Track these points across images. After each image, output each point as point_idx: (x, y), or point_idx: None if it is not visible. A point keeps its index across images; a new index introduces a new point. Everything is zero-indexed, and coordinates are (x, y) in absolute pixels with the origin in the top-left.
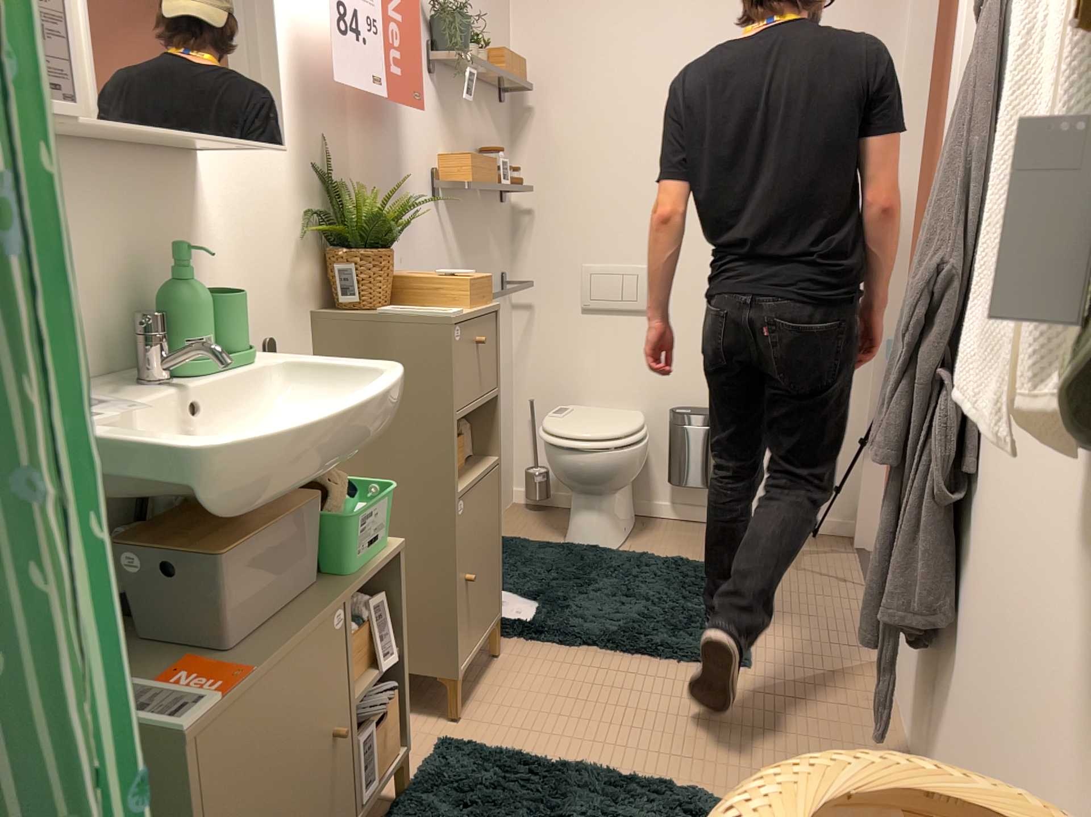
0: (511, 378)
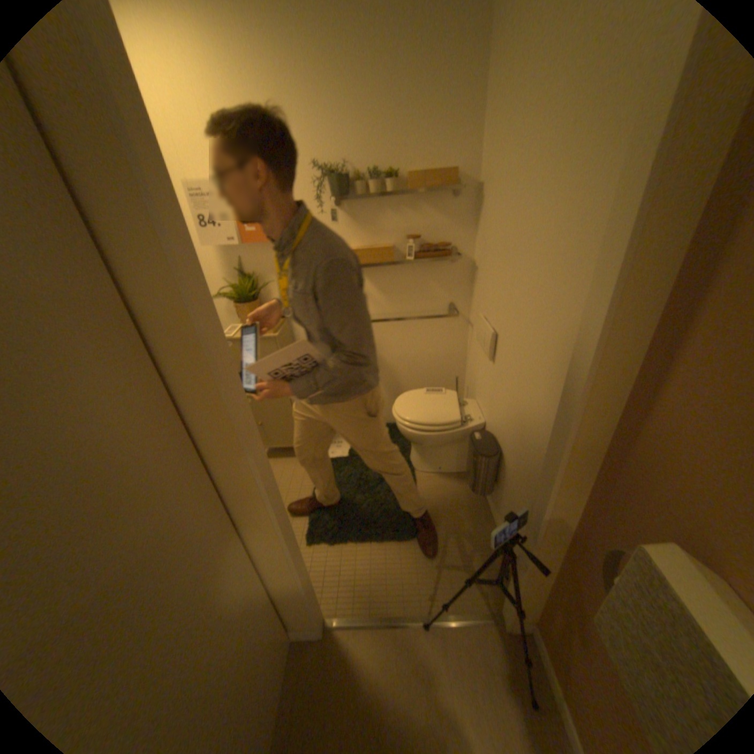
0: (459, 358)
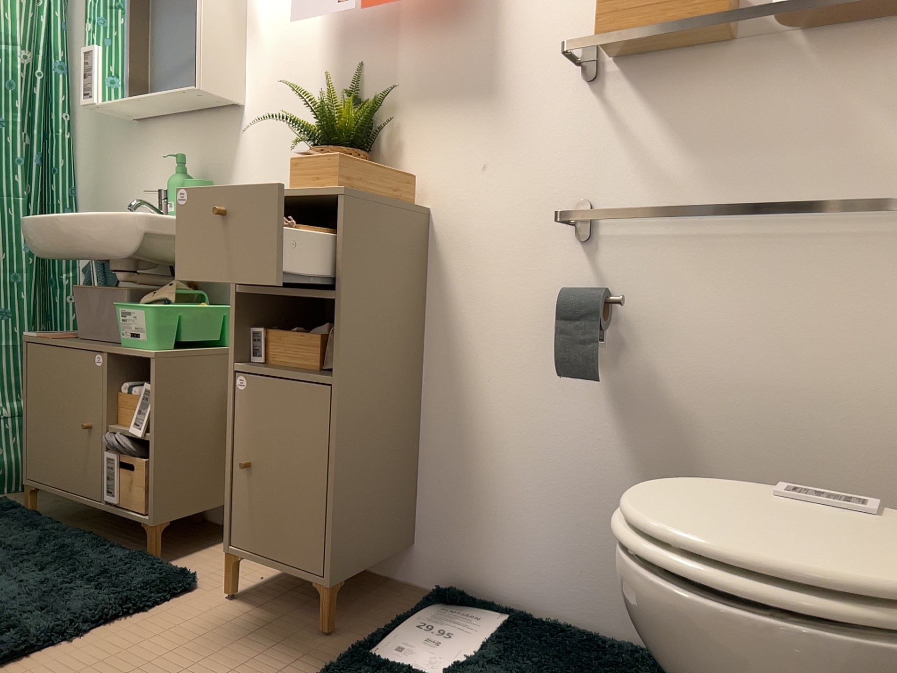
0: None
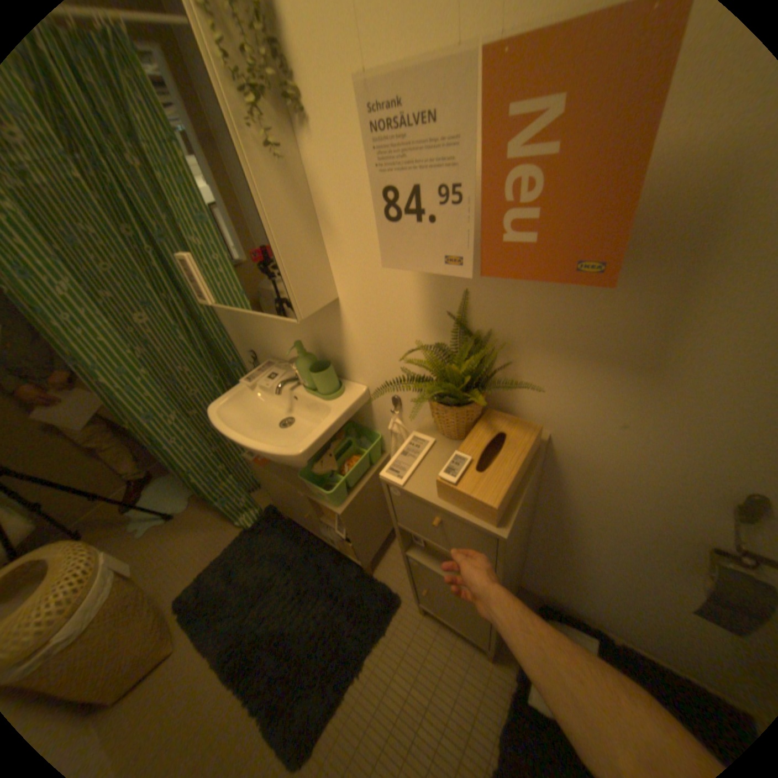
0: None
